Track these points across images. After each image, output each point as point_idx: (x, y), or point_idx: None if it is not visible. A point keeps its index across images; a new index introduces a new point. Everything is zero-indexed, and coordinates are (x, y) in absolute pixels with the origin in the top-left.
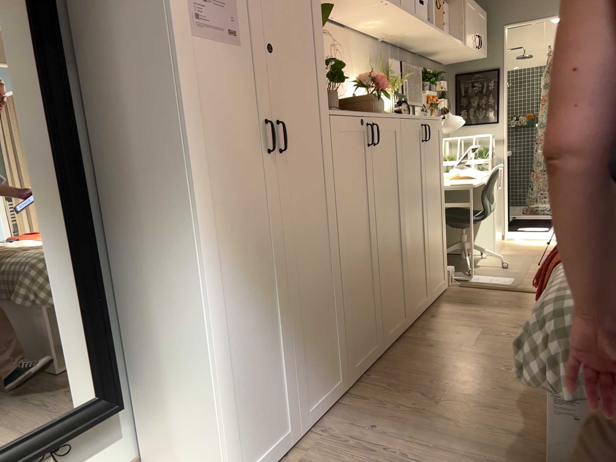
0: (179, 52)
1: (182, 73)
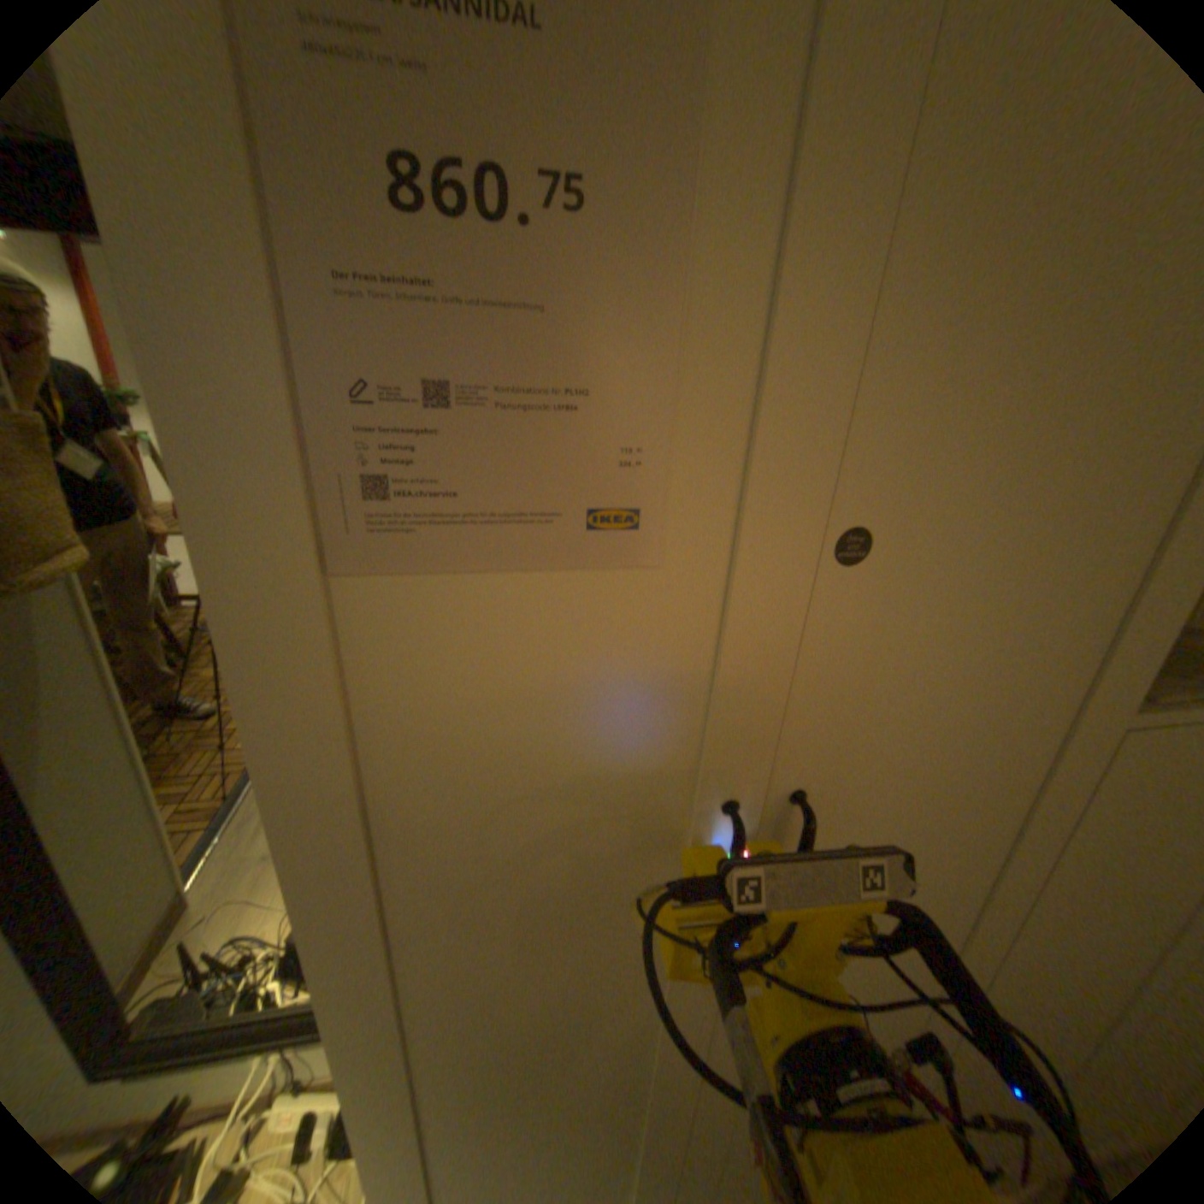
0: (231, 663)
1: (249, 732)
